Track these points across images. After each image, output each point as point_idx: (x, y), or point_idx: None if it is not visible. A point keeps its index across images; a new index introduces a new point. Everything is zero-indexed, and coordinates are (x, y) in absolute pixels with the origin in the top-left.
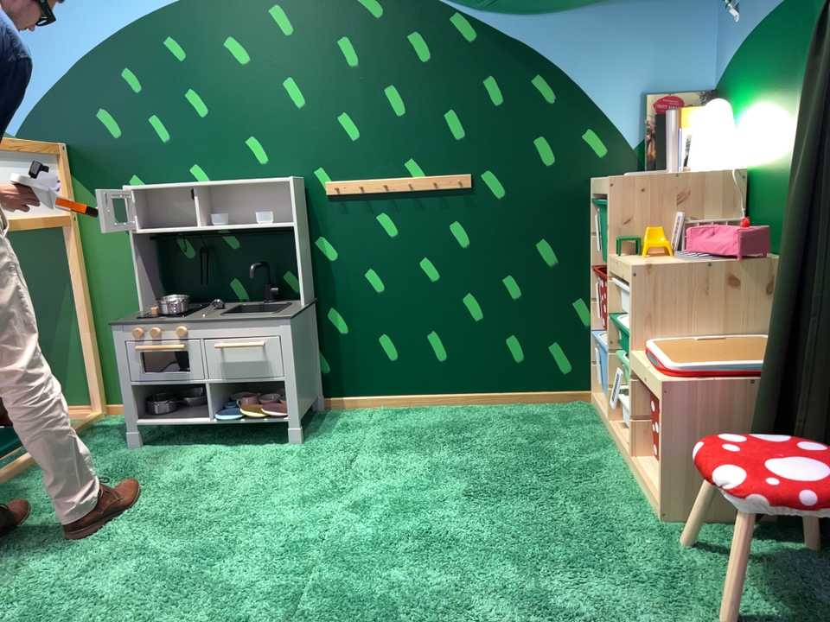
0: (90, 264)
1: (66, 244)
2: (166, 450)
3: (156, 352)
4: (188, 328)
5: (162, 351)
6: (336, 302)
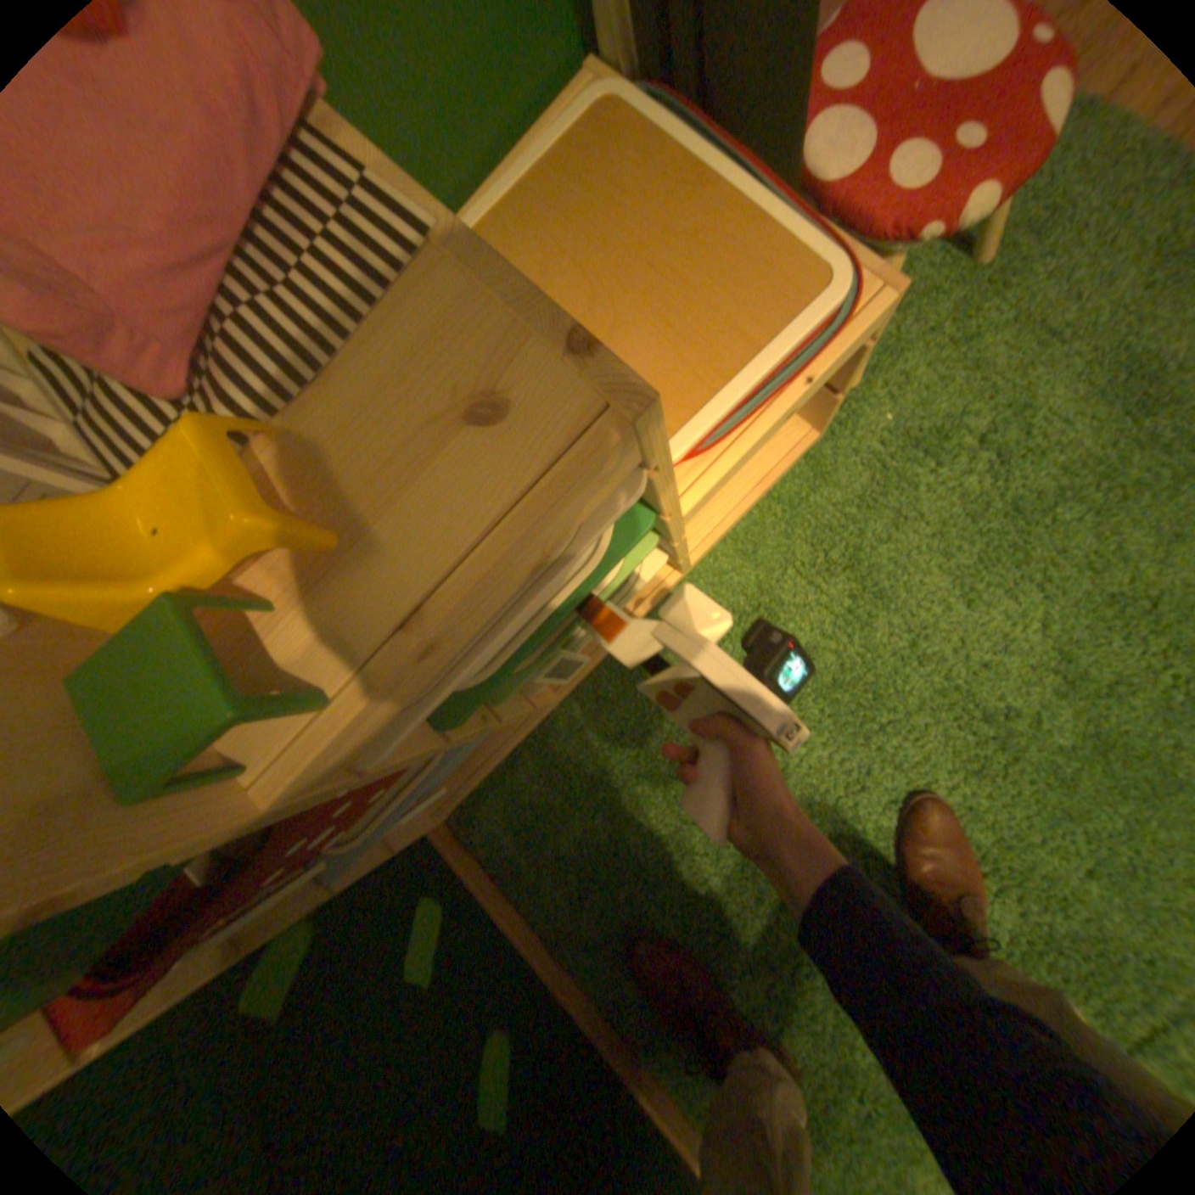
0: None
1: None
2: None
3: None
4: None
5: None
6: None
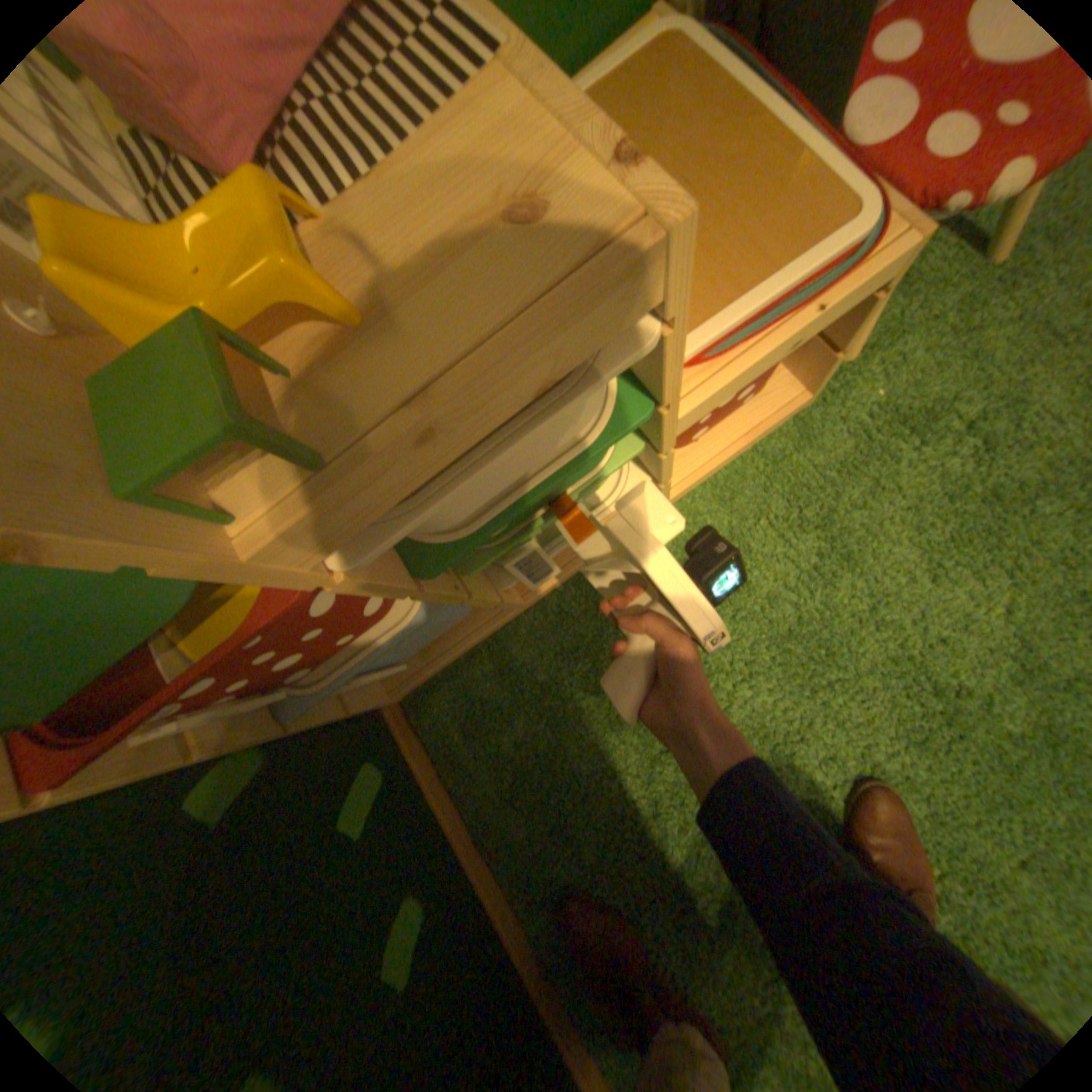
0: None
1: None
2: None
3: None
4: None
5: None
6: None
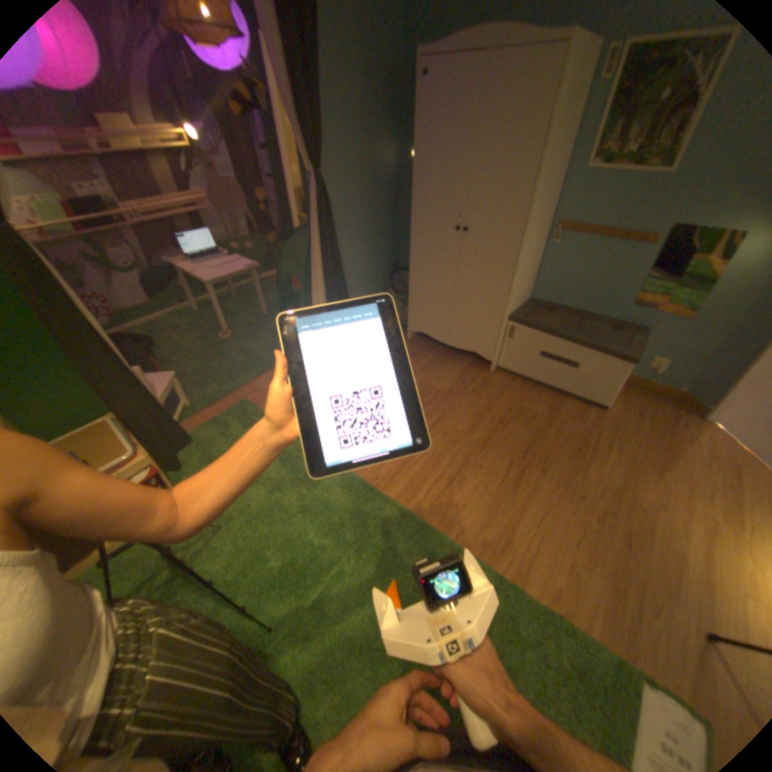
0: None
1: None
2: None
3: None
4: None
5: None
6: None
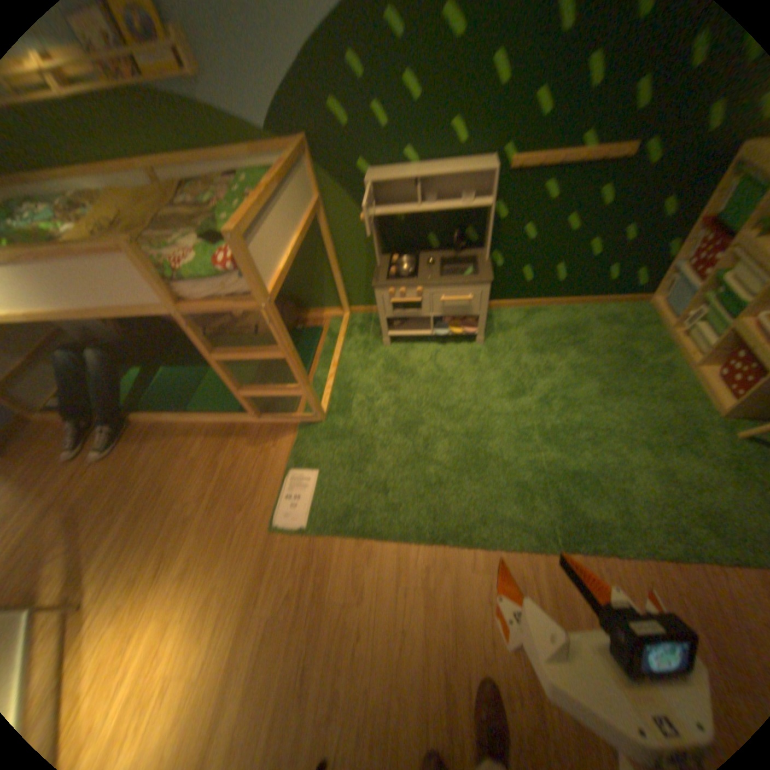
0: (332, 227)
1: (318, 217)
2: (406, 348)
3: (403, 302)
4: (424, 289)
5: (407, 302)
6: (500, 248)
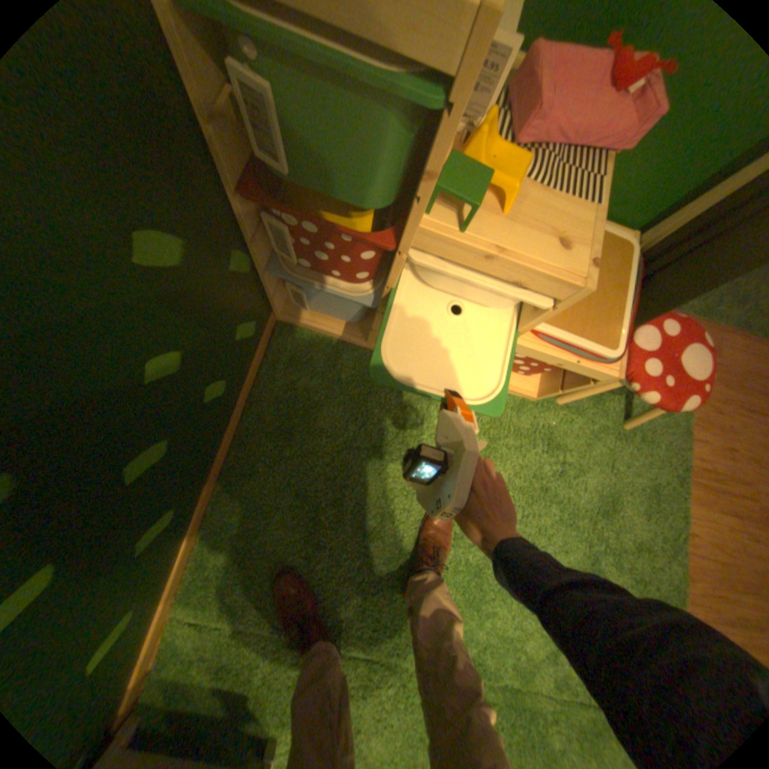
0: None
1: None
2: None
3: None
4: None
5: None
6: None
